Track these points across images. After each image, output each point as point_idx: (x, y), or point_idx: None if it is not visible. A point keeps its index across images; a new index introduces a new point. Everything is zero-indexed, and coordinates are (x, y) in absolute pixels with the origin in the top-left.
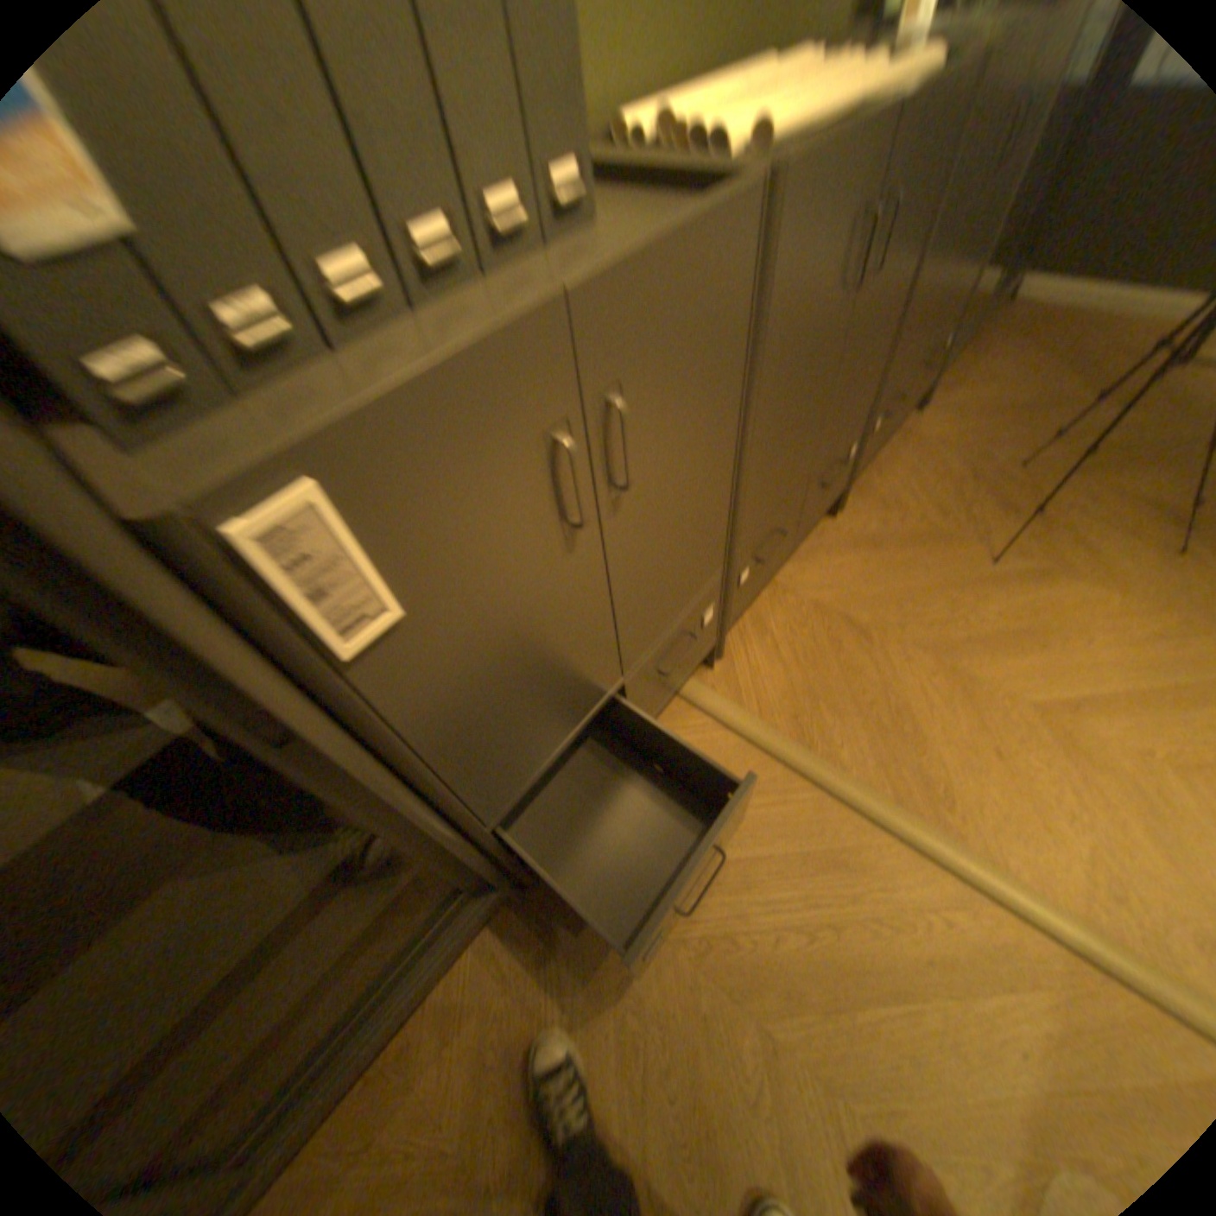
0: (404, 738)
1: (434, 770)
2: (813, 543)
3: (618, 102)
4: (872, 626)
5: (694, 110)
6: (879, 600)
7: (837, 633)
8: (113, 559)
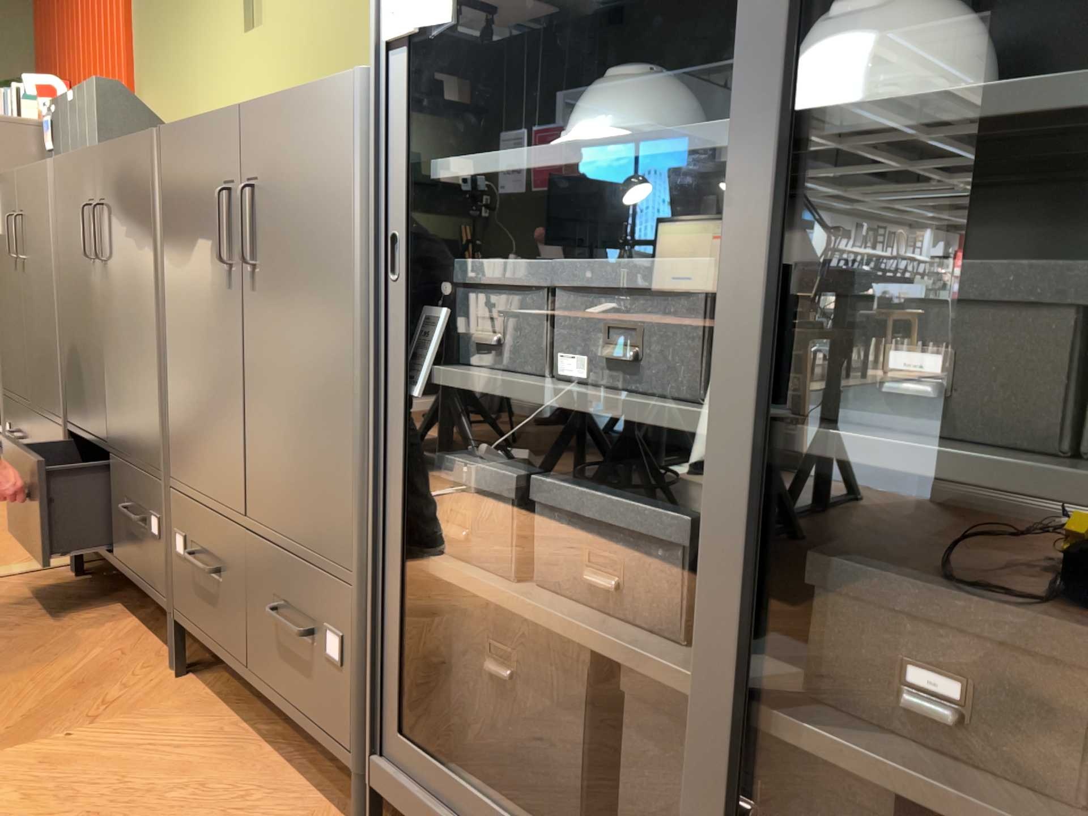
0: None
1: None
2: (147, 647)
3: None
4: None
5: None
6: None
7: (3, 630)
8: None
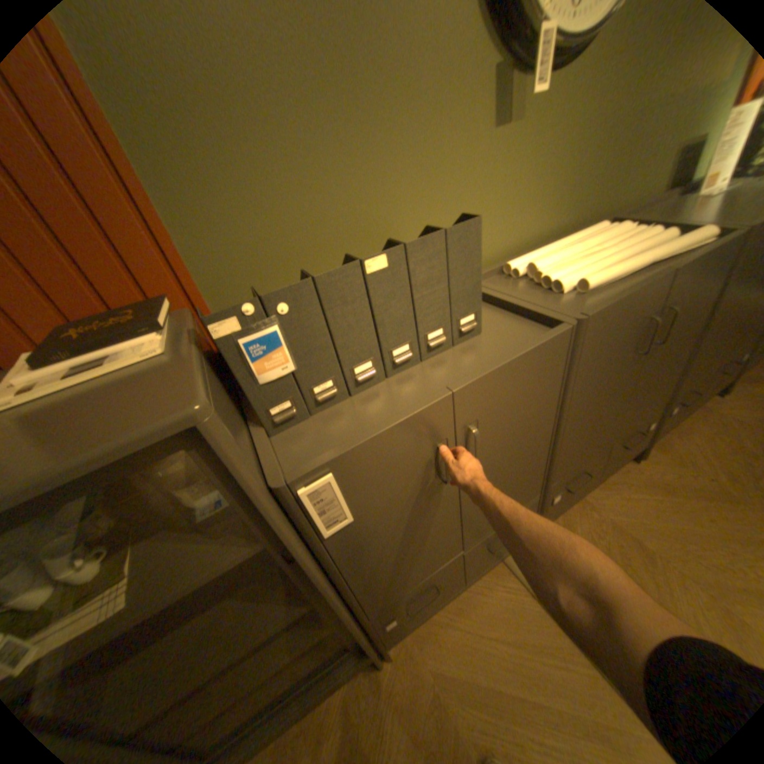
0: (341, 571)
1: (350, 587)
2: (619, 479)
3: (510, 253)
4: (658, 555)
5: (546, 270)
6: (666, 536)
7: (628, 552)
8: (264, 500)
